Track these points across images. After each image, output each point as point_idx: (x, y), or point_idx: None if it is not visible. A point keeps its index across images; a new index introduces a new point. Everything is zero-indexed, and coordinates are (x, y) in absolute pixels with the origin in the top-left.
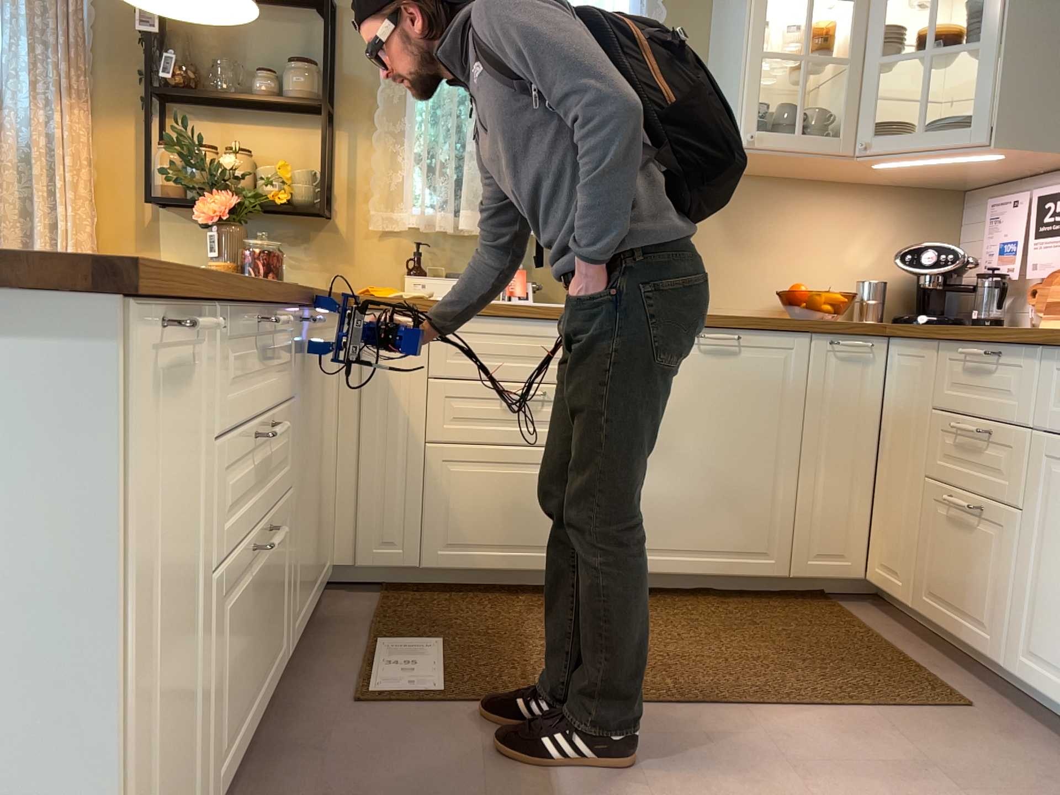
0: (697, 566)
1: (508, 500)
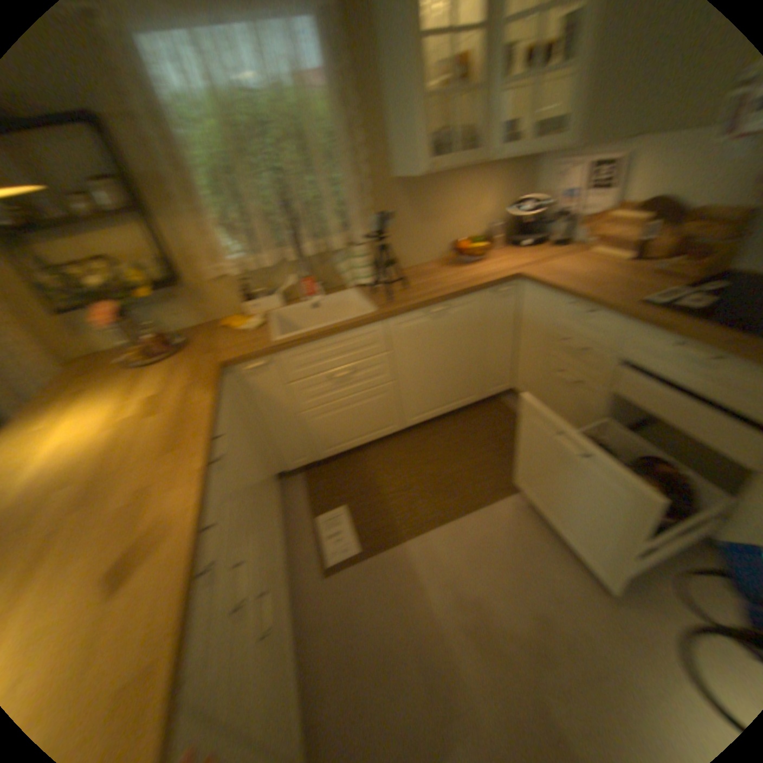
0: (438, 412)
1: (346, 422)
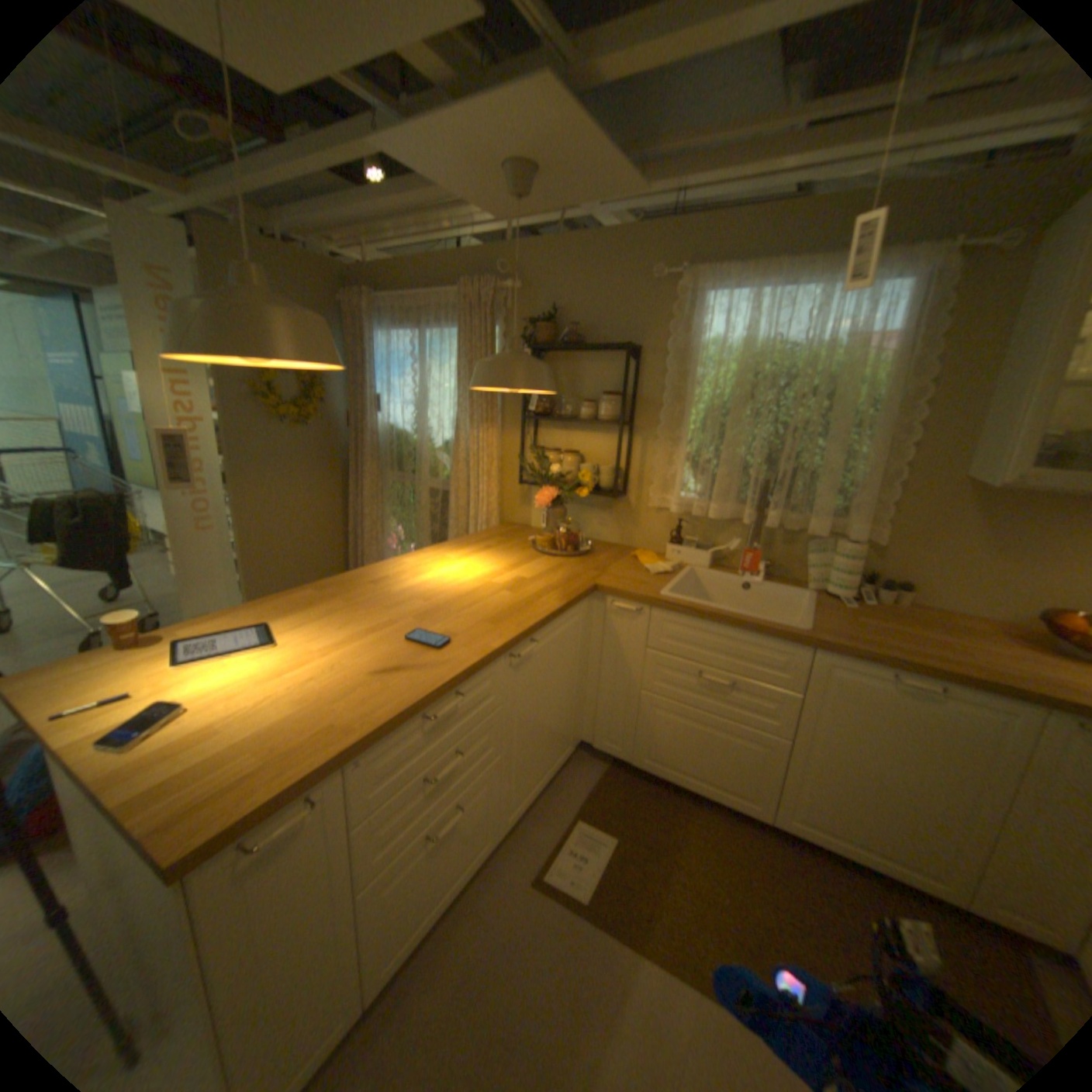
0: (862, 860)
1: (699, 748)
